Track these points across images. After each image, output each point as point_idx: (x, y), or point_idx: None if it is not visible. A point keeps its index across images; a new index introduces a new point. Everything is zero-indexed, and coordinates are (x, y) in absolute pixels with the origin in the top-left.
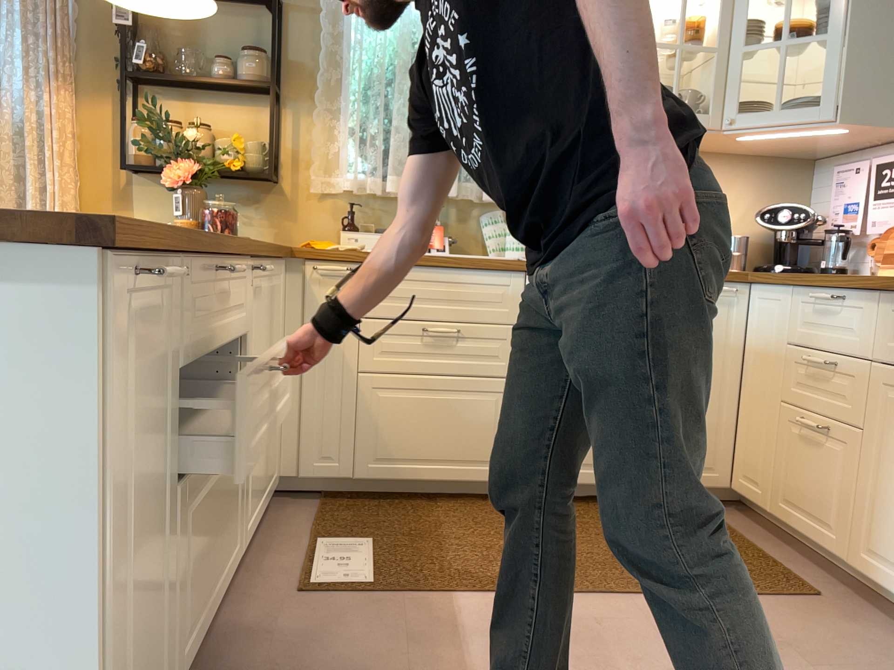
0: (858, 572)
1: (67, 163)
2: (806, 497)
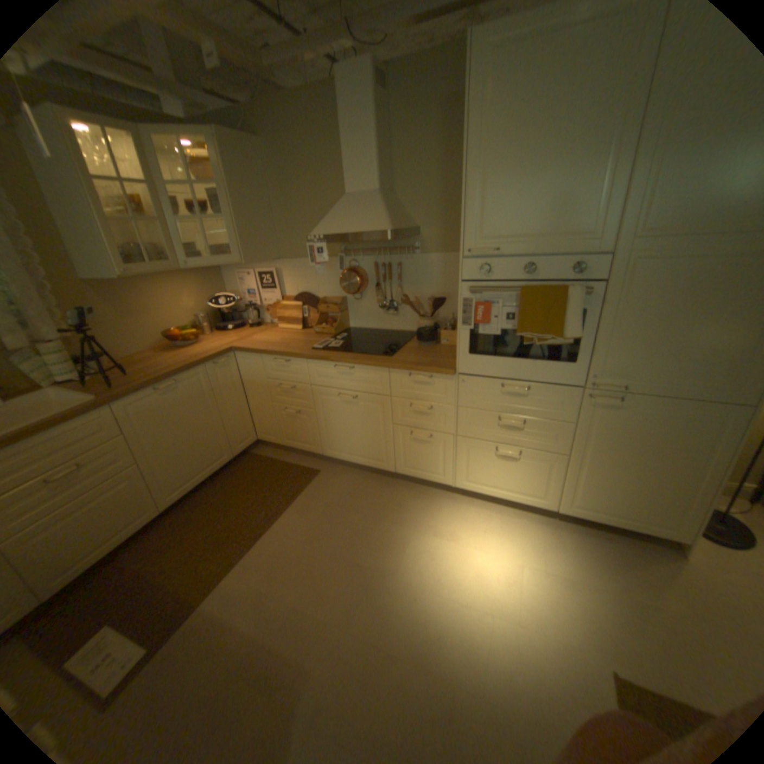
0: (327, 456)
1: None
2: (297, 436)
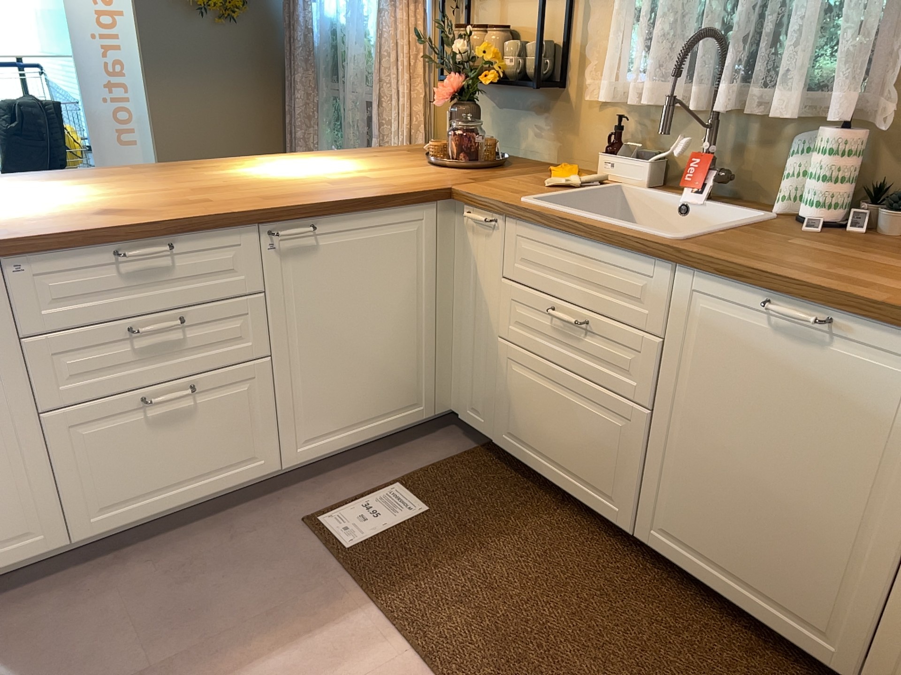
0: None
1: (414, 76)
2: None
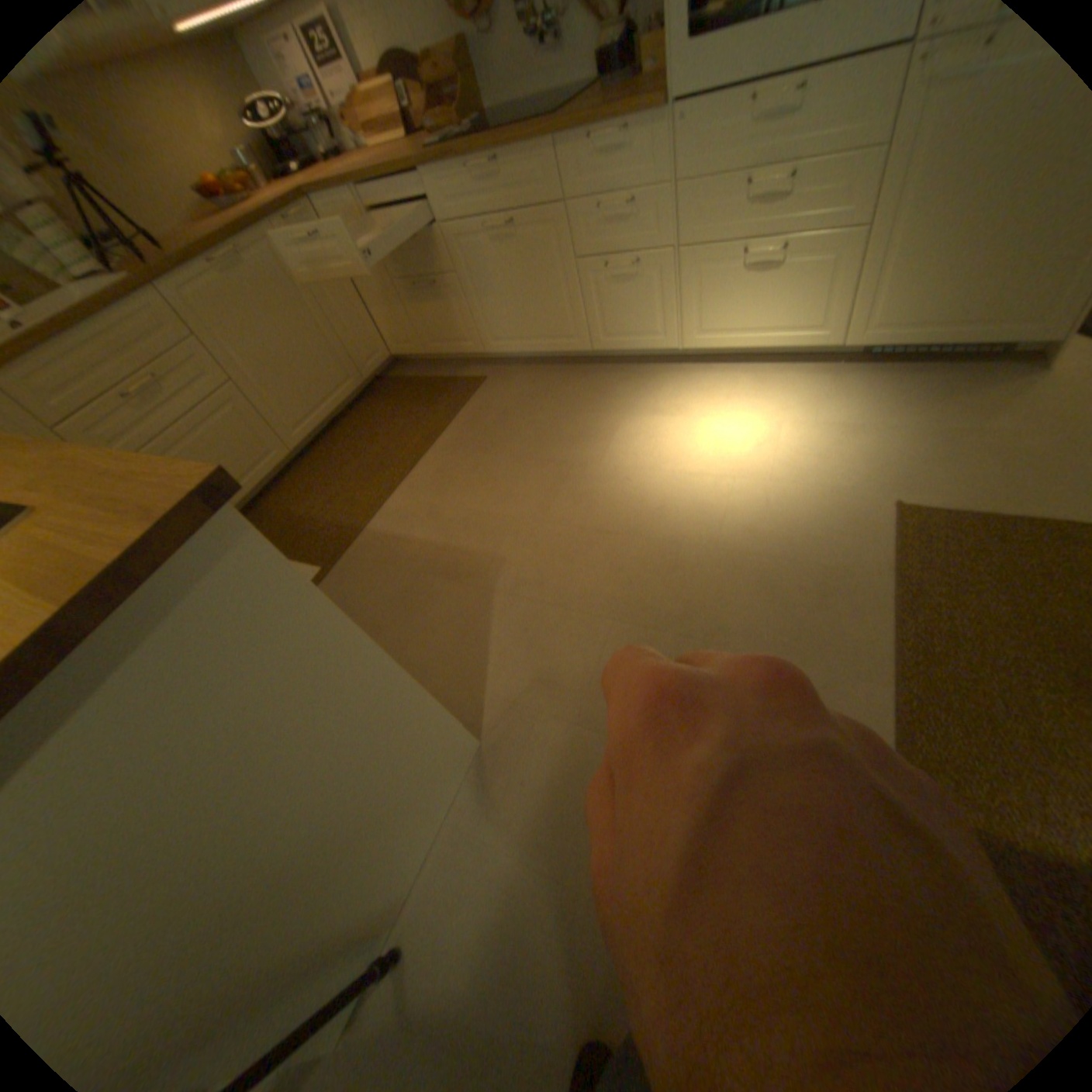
0: (491, 352)
1: None
2: (441, 330)
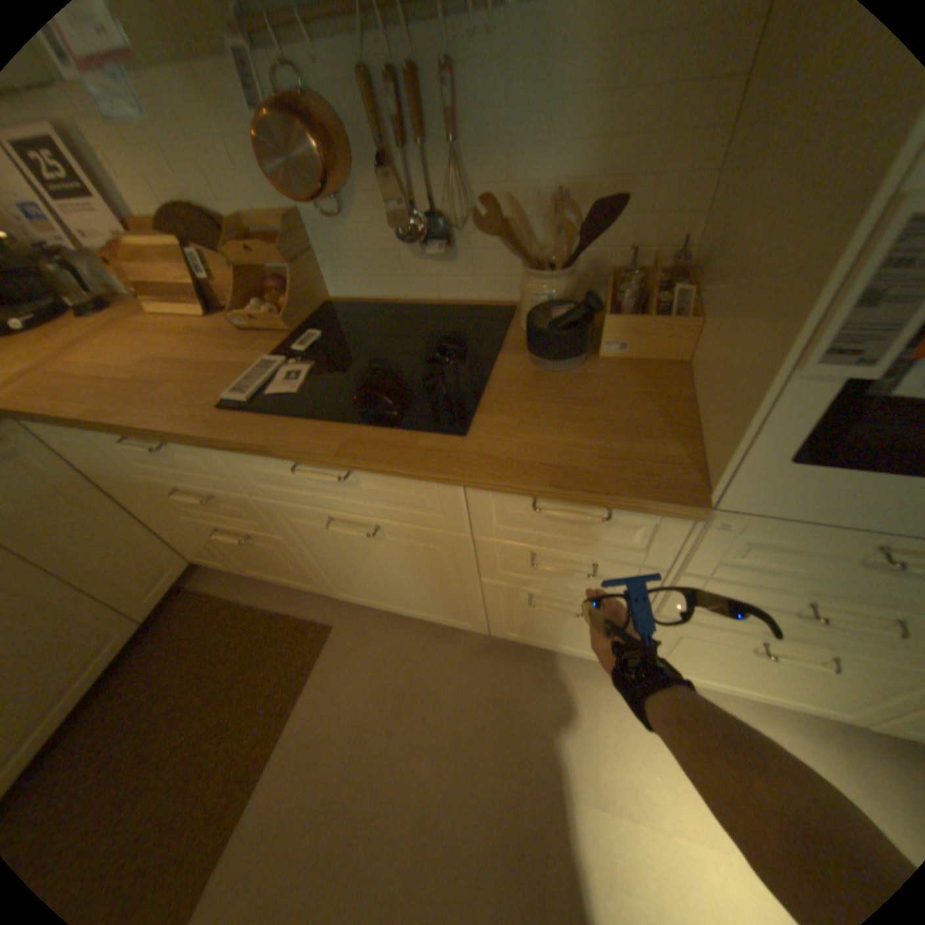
0: (339, 599)
1: None
2: (264, 568)
